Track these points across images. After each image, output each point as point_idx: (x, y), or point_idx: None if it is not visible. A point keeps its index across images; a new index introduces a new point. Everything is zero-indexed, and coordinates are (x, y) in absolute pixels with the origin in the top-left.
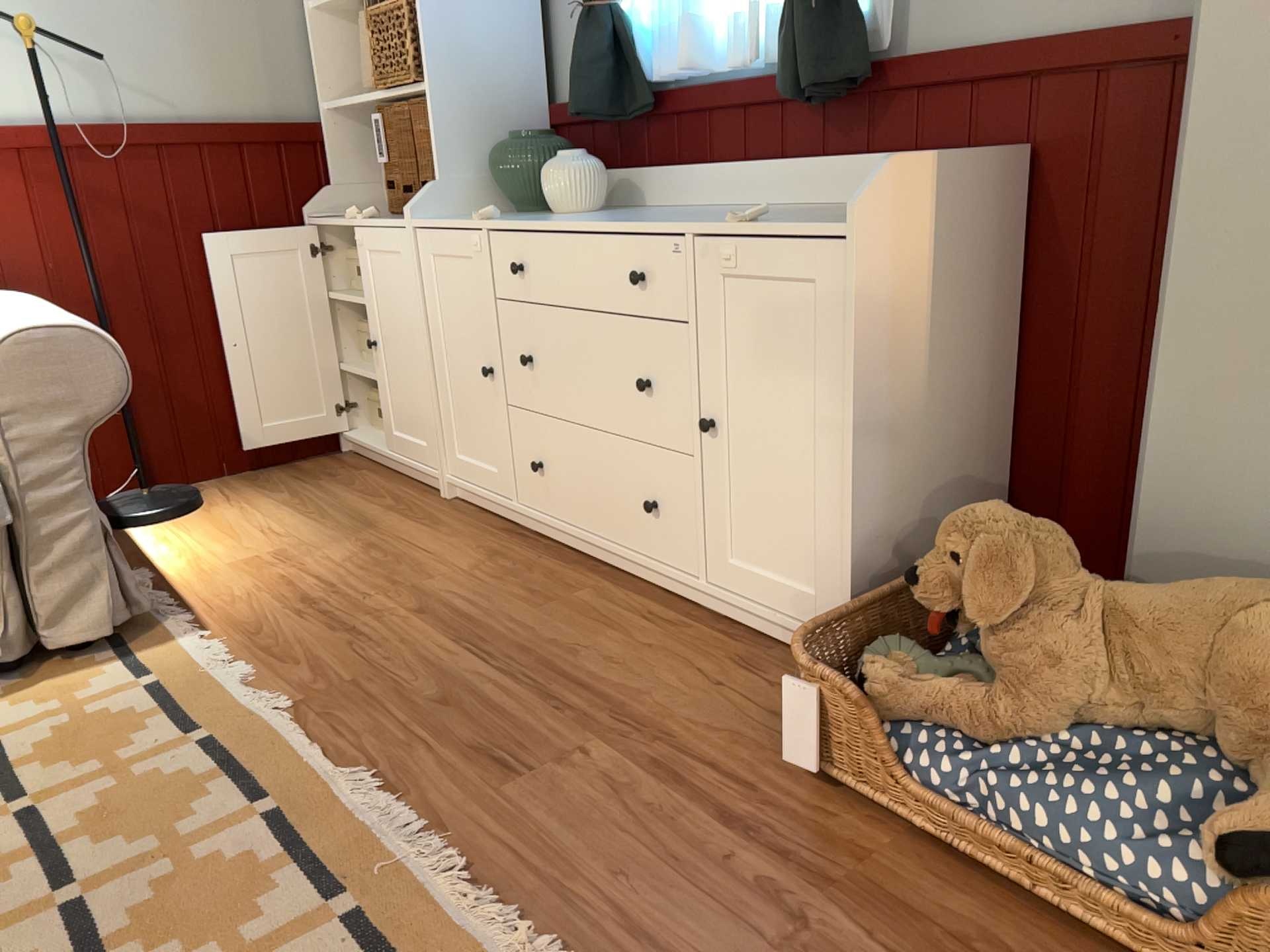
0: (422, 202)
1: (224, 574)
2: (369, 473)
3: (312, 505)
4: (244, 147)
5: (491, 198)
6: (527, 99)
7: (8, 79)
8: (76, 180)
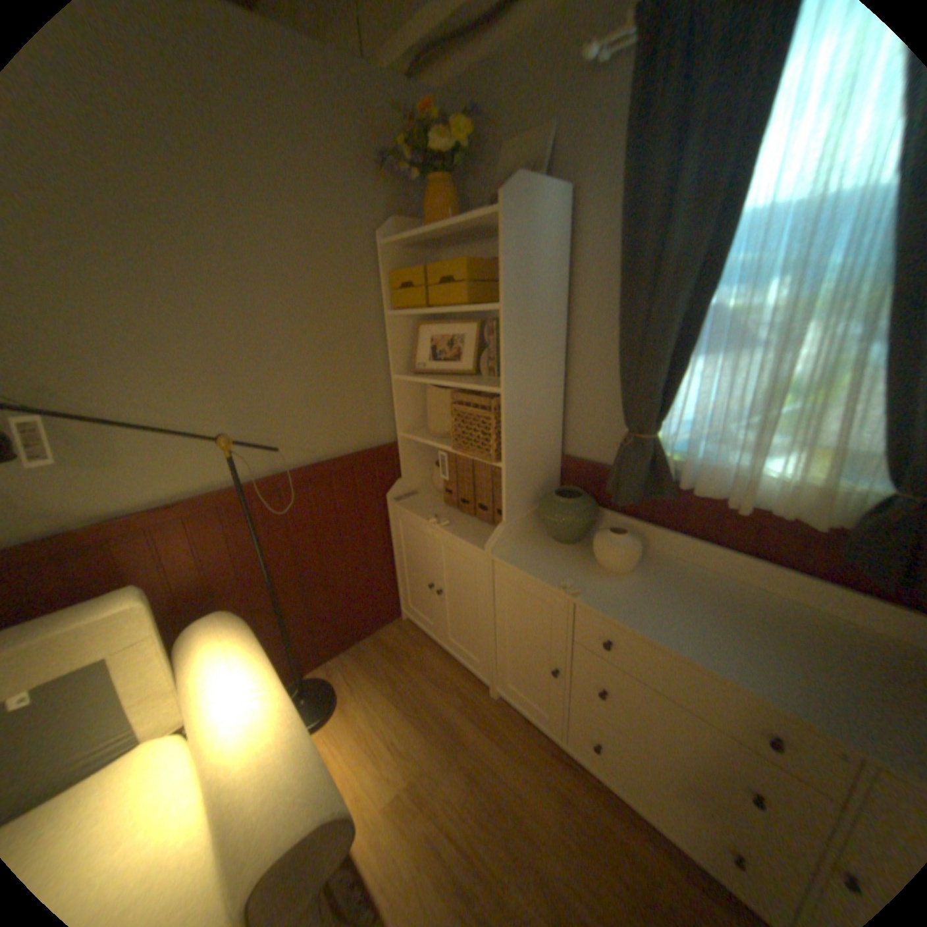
0: (498, 540)
1: (383, 831)
2: (430, 652)
3: (410, 704)
4: (355, 465)
5: (533, 522)
6: (554, 454)
7: (206, 458)
8: (252, 512)
